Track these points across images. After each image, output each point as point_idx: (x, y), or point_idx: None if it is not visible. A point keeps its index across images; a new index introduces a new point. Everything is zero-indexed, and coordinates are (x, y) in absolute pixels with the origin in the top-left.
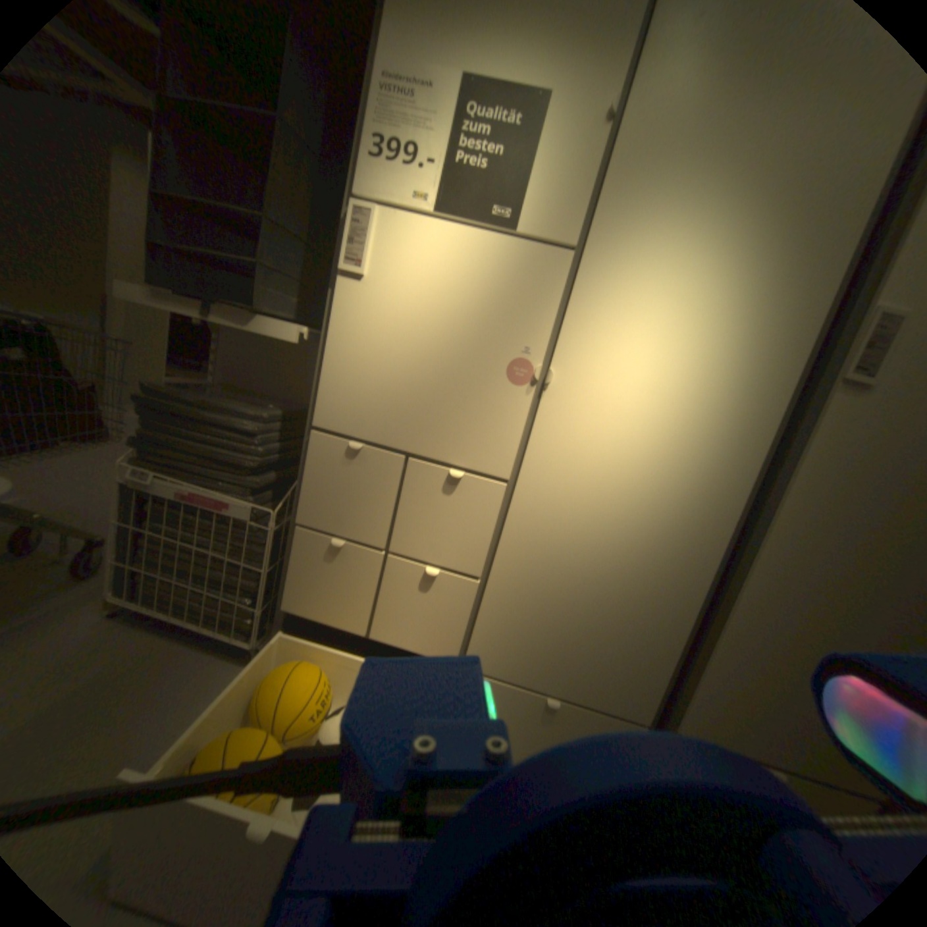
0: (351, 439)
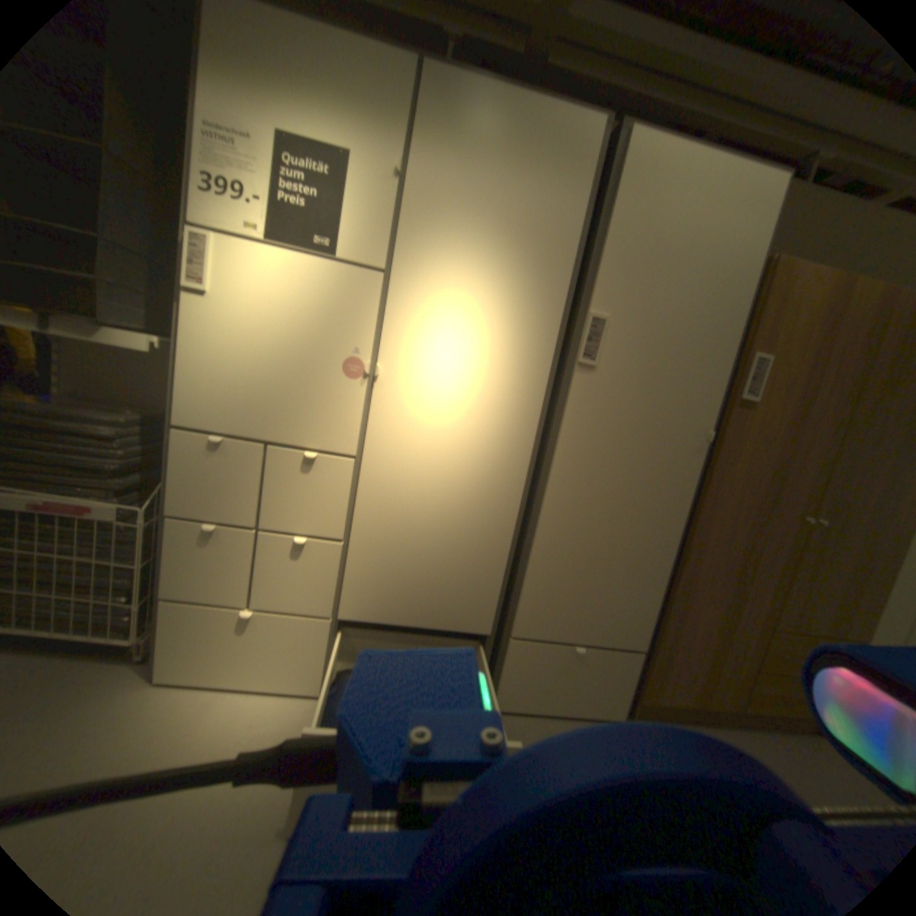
0: (212, 436)
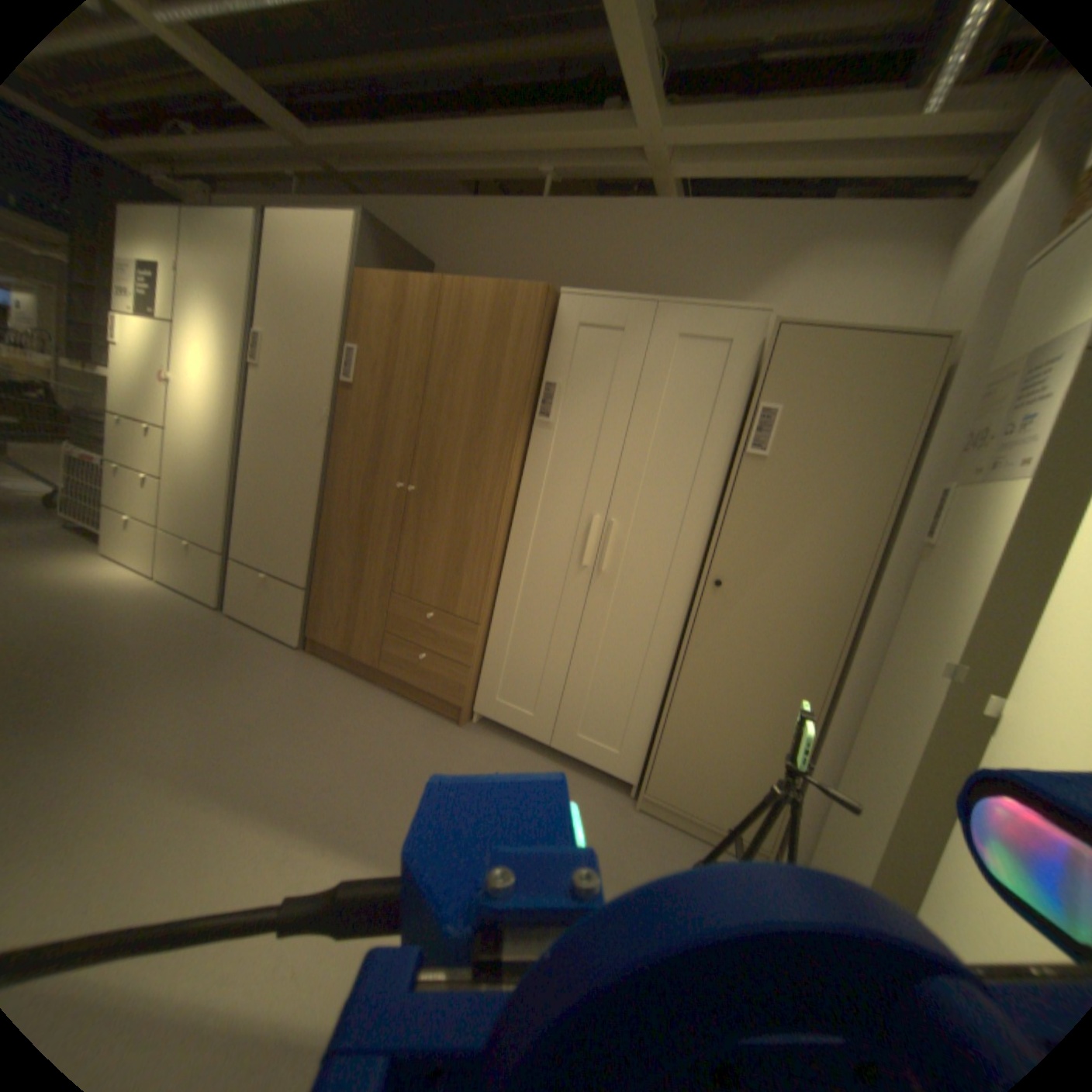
0: (117, 419)
